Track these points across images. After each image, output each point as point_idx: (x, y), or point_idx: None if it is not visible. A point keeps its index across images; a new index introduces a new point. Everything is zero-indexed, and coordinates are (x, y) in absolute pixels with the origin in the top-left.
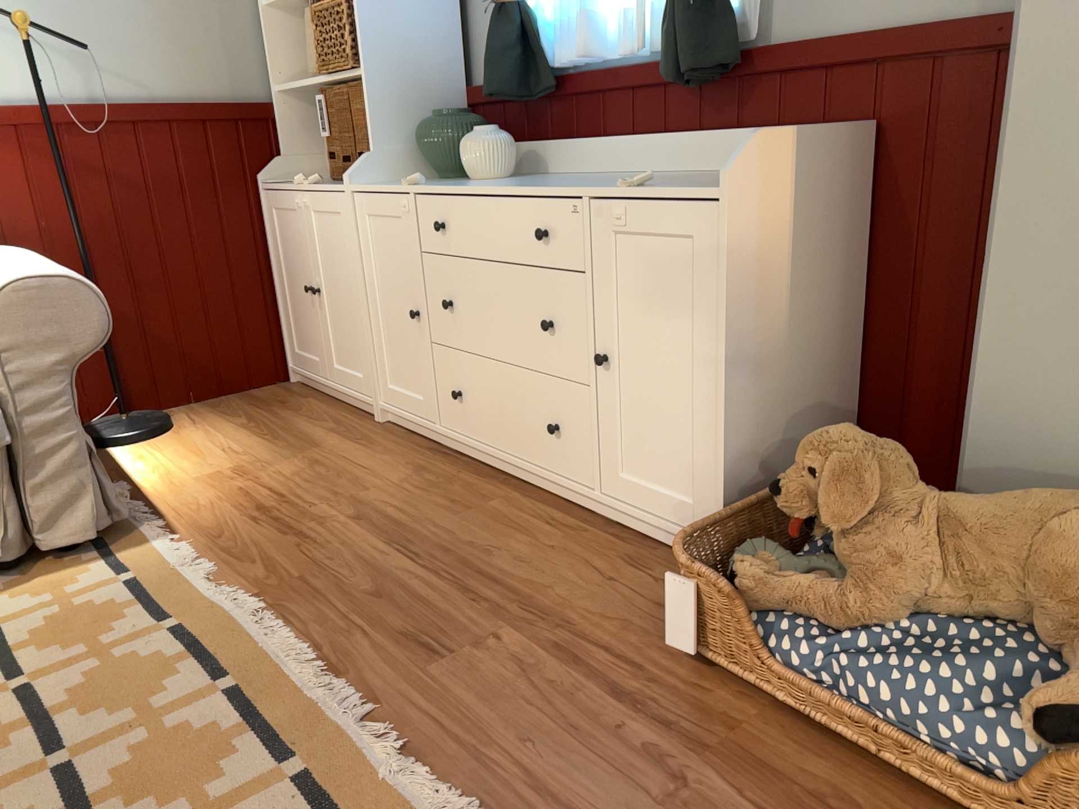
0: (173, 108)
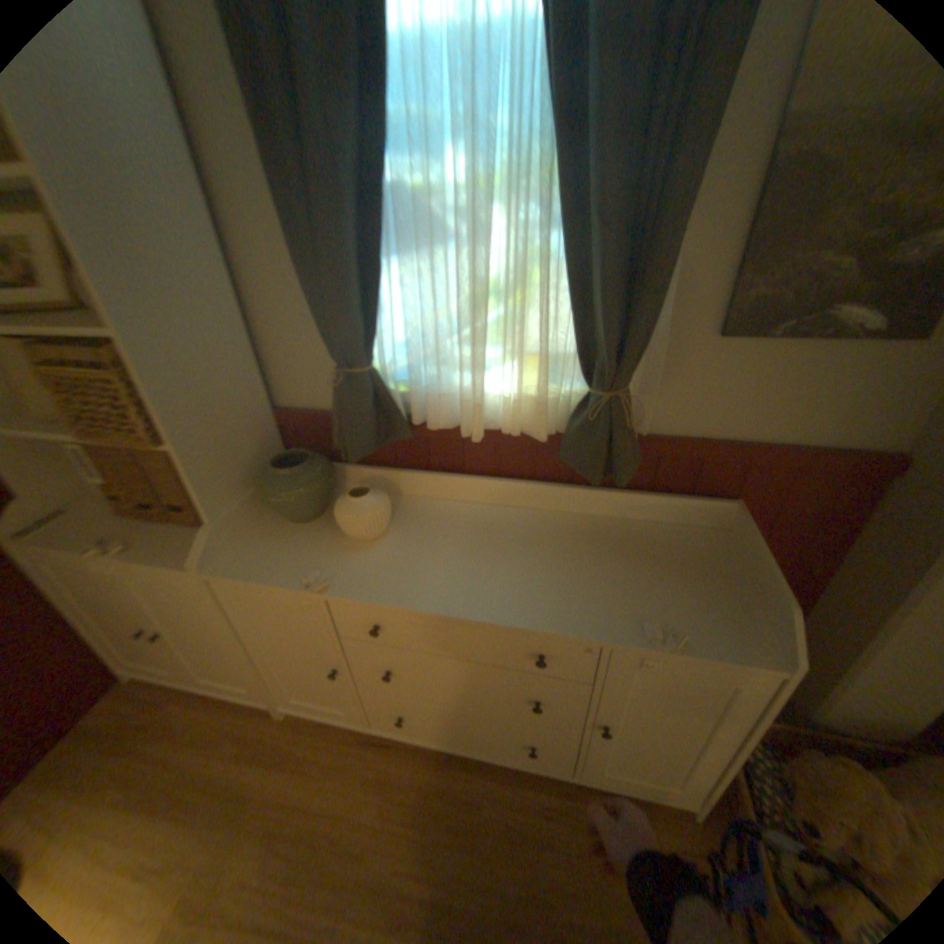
0: None
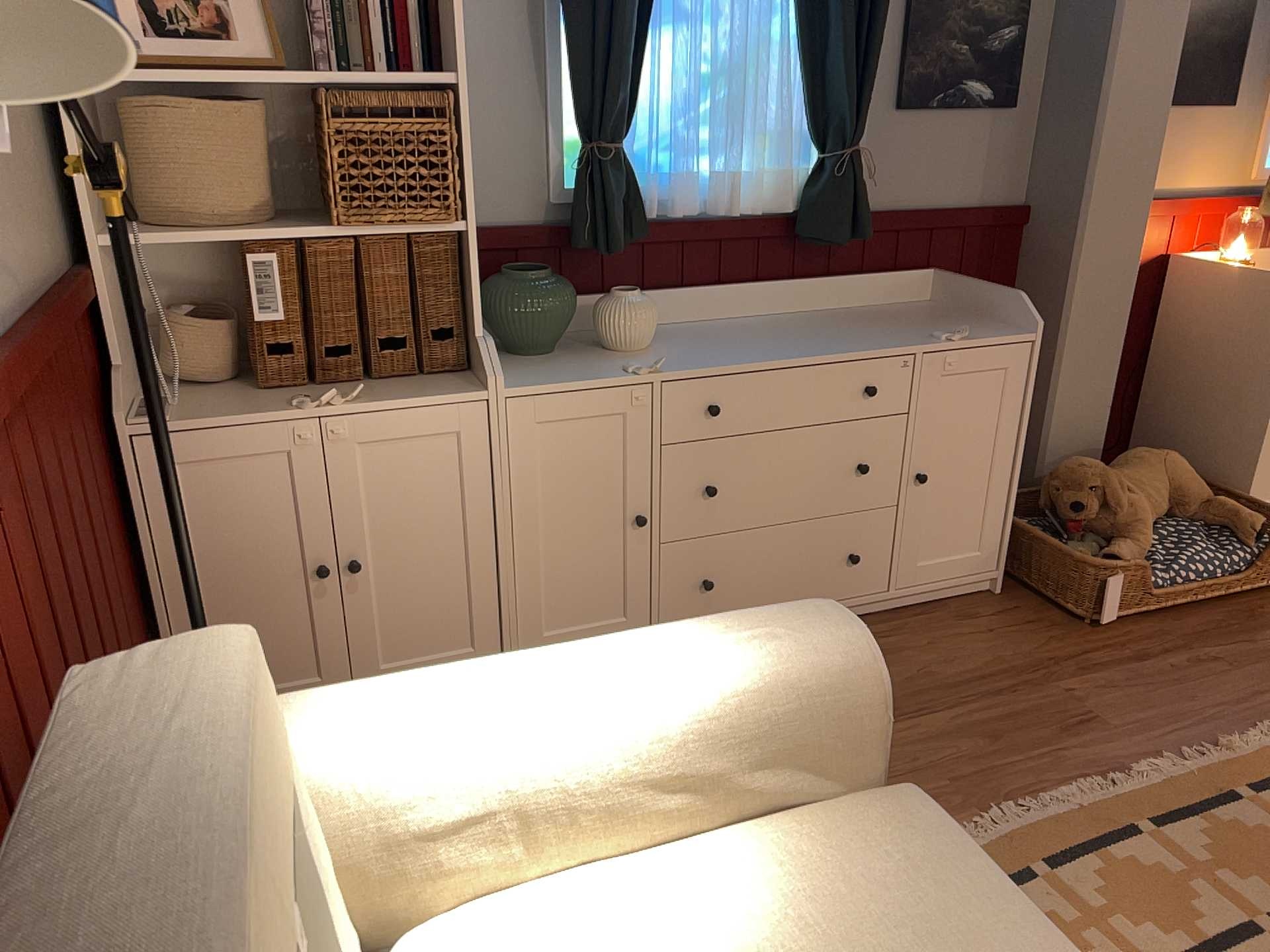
0: (51, 309)
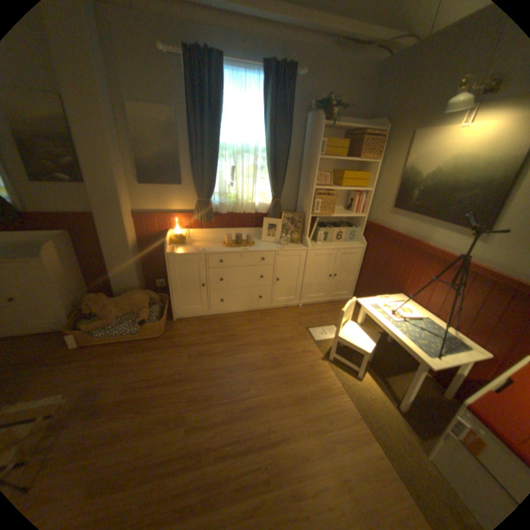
0: None
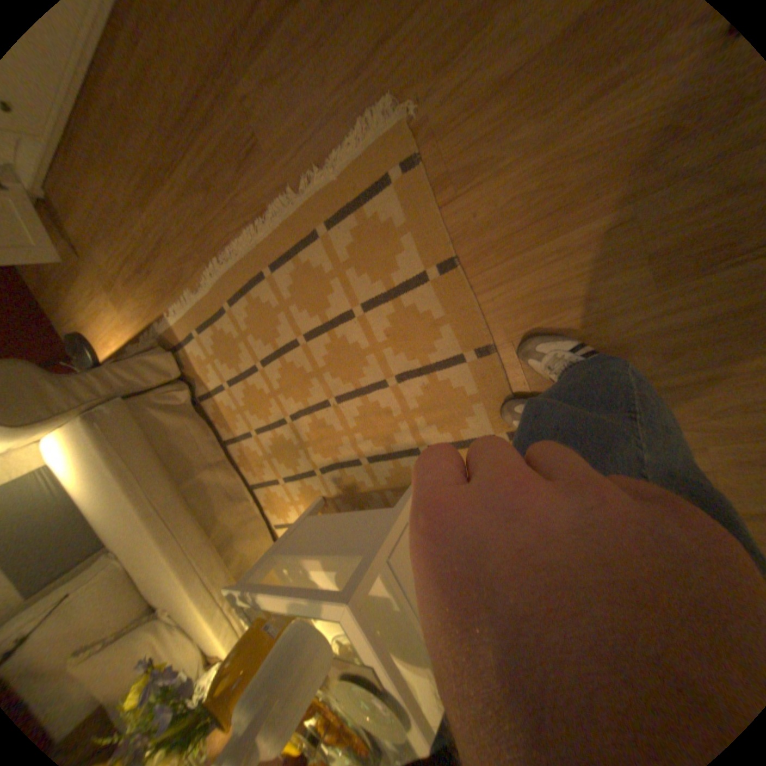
0: None
